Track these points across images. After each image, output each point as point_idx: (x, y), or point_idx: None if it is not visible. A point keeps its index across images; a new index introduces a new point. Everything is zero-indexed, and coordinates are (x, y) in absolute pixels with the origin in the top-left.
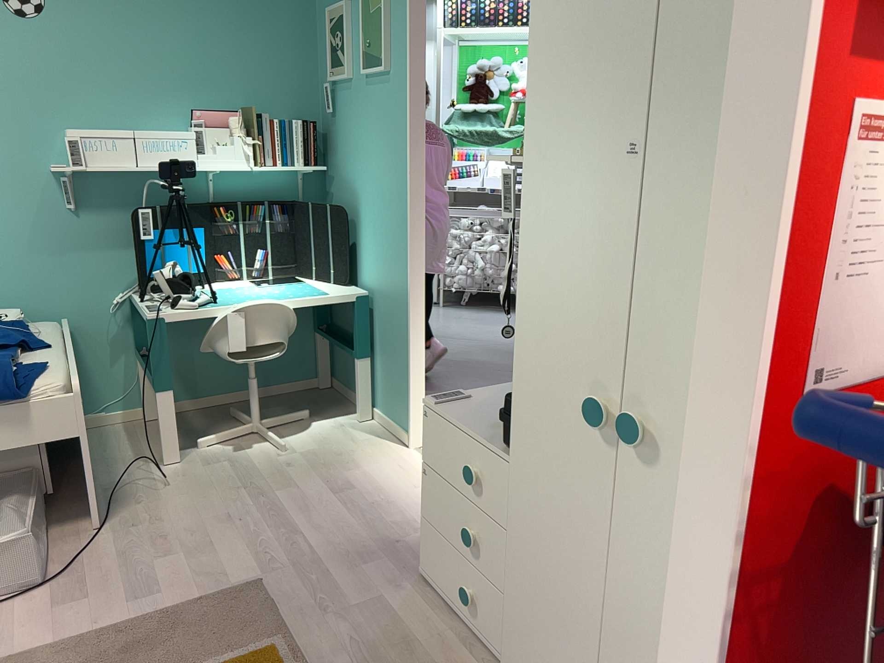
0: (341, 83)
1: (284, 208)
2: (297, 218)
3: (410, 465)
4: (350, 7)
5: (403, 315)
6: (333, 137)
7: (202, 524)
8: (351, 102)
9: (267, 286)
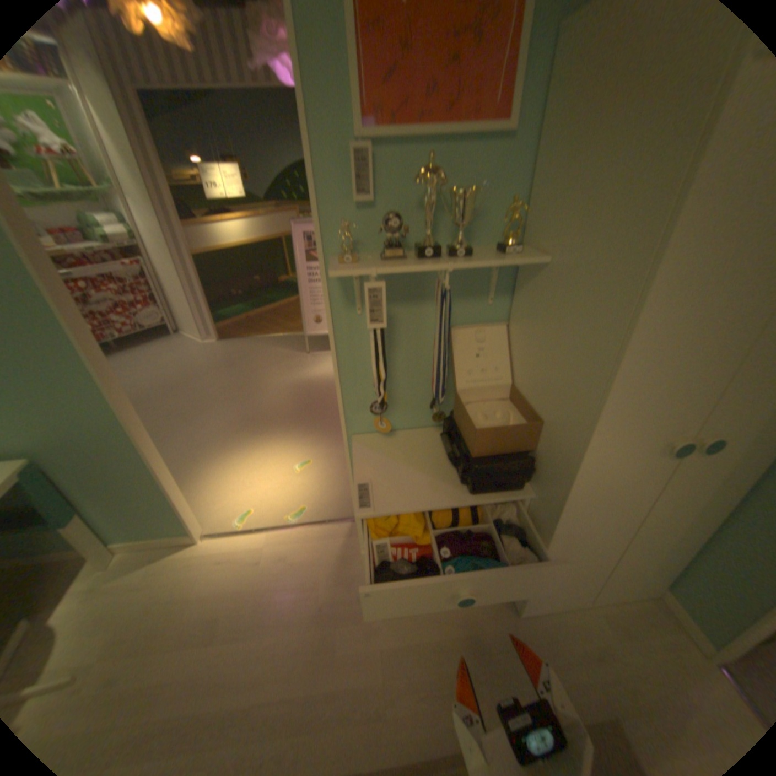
0: None
1: None
2: None
3: (221, 553)
4: None
5: (124, 453)
6: None
7: None
8: None
9: None
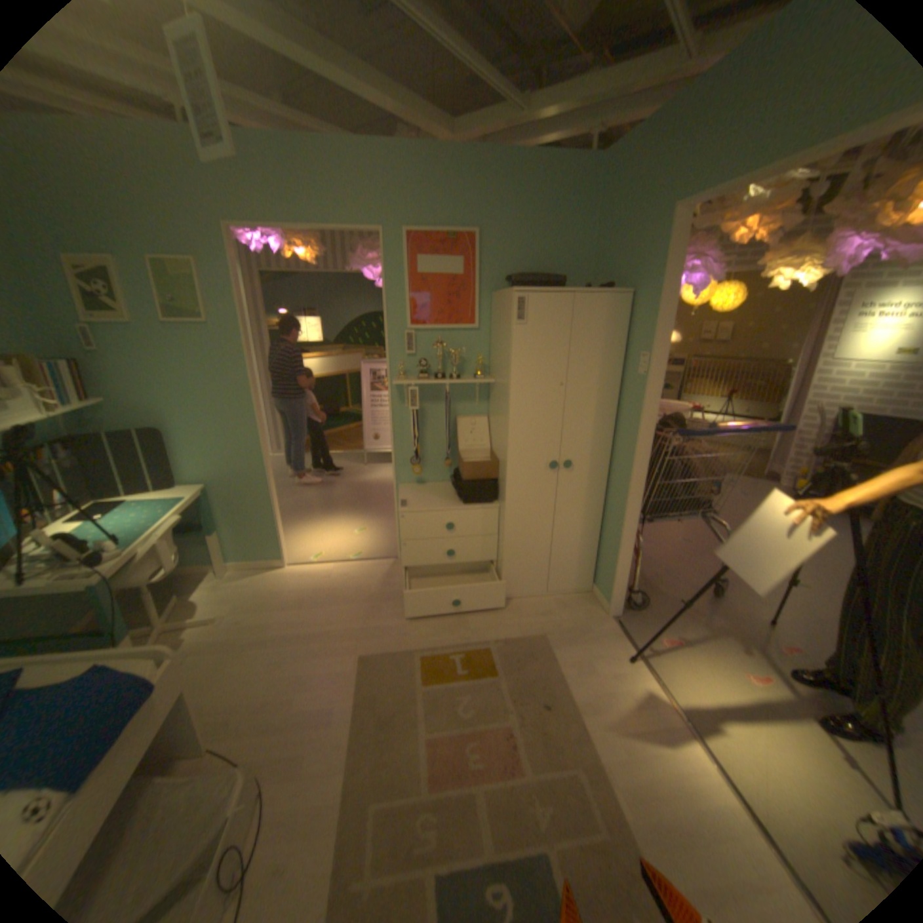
0: (104, 325)
1: (65, 445)
2: (83, 450)
3: (303, 572)
4: (117, 262)
5: (259, 488)
6: (93, 371)
7: (267, 680)
8: (133, 343)
9: (104, 517)
